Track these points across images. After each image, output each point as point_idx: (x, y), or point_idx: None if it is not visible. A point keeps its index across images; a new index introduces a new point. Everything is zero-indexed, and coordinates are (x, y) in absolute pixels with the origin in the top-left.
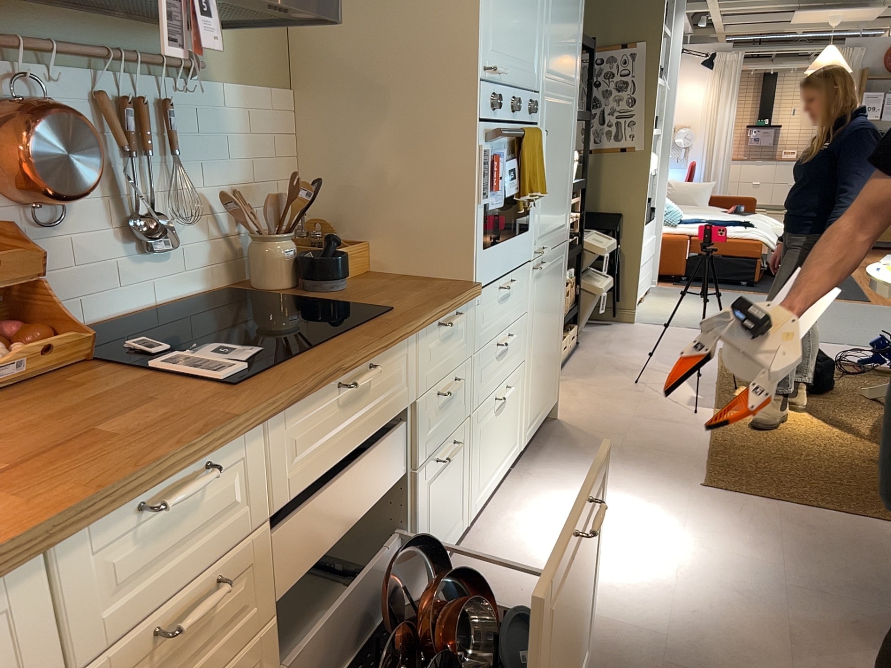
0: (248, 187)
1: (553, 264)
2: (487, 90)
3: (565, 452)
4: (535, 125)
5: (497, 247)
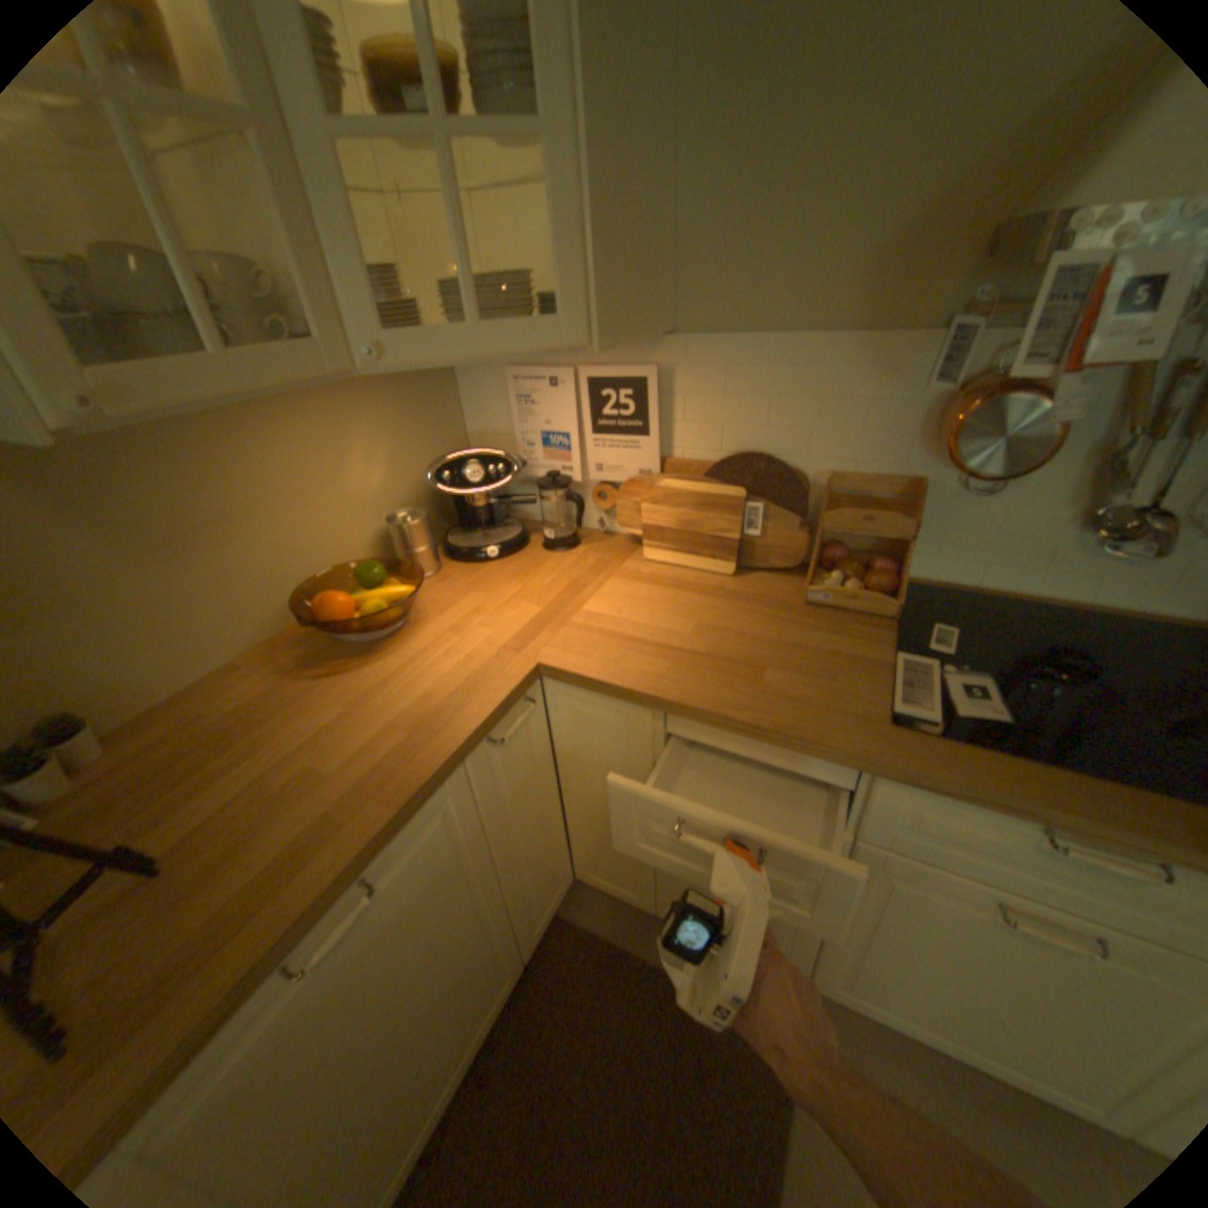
0: None
1: None
2: None
3: None
4: None
5: None
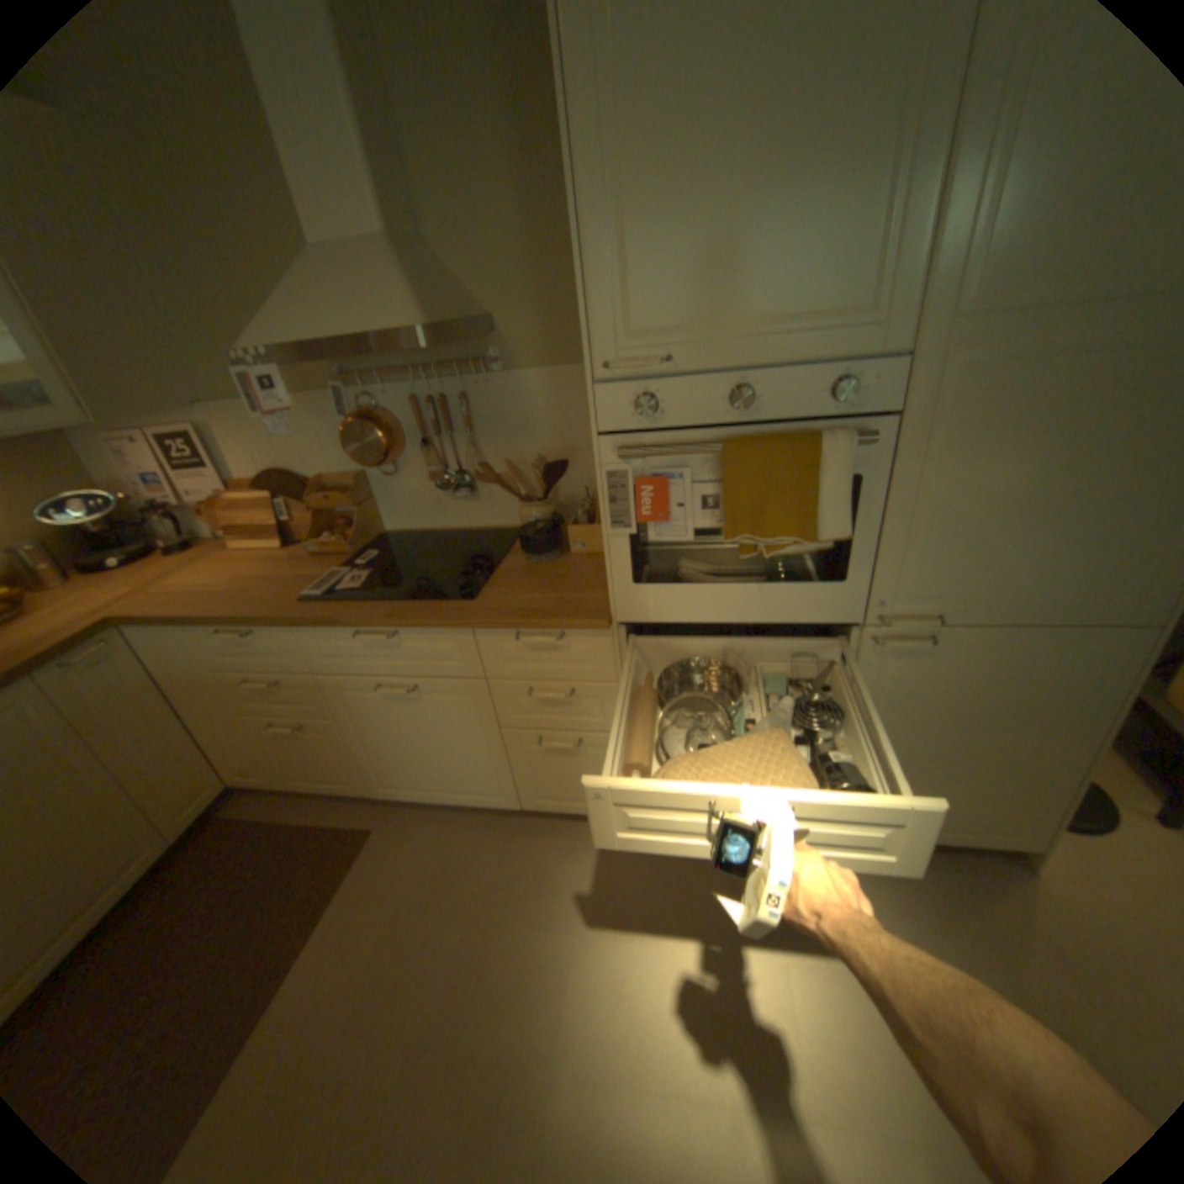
0: (553, 454)
1: (1012, 652)
2: (616, 390)
3: (924, 905)
4: (885, 413)
5: (685, 588)
